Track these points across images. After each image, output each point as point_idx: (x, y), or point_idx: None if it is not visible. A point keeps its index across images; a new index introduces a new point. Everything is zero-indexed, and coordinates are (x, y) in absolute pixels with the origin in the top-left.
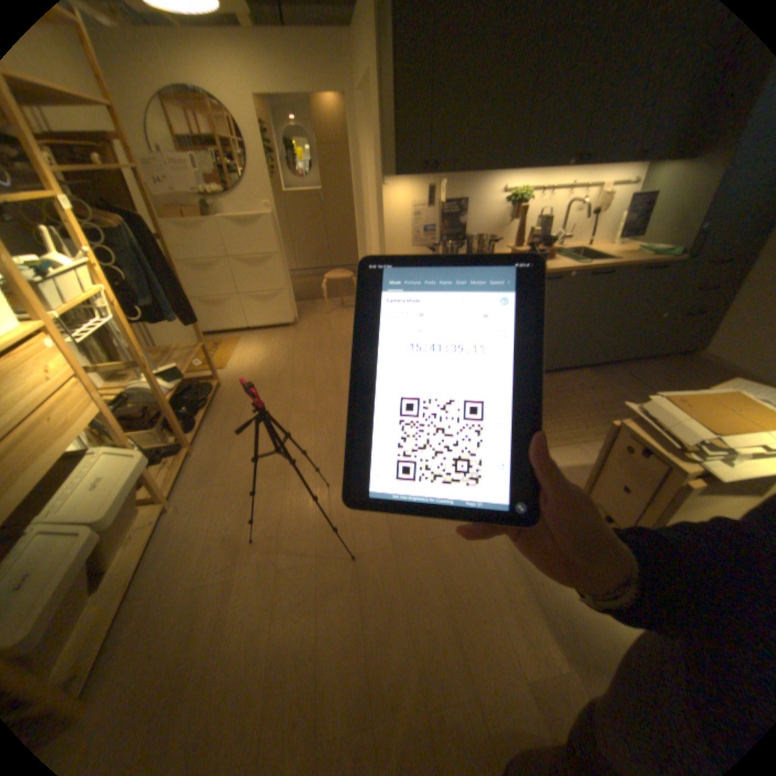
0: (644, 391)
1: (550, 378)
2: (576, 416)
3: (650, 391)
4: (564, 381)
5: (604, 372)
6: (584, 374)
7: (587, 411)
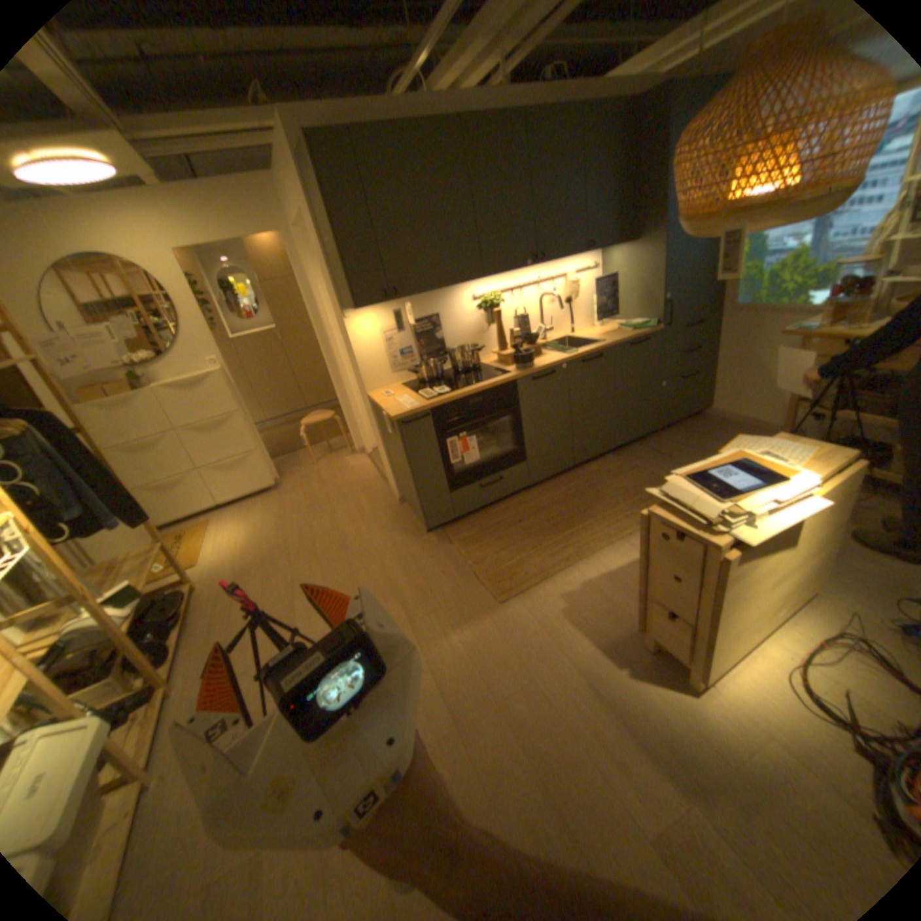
0: (670, 463)
1: (576, 474)
2: (613, 508)
3: (676, 462)
4: (591, 474)
5: (627, 453)
6: (608, 461)
7: (622, 500)
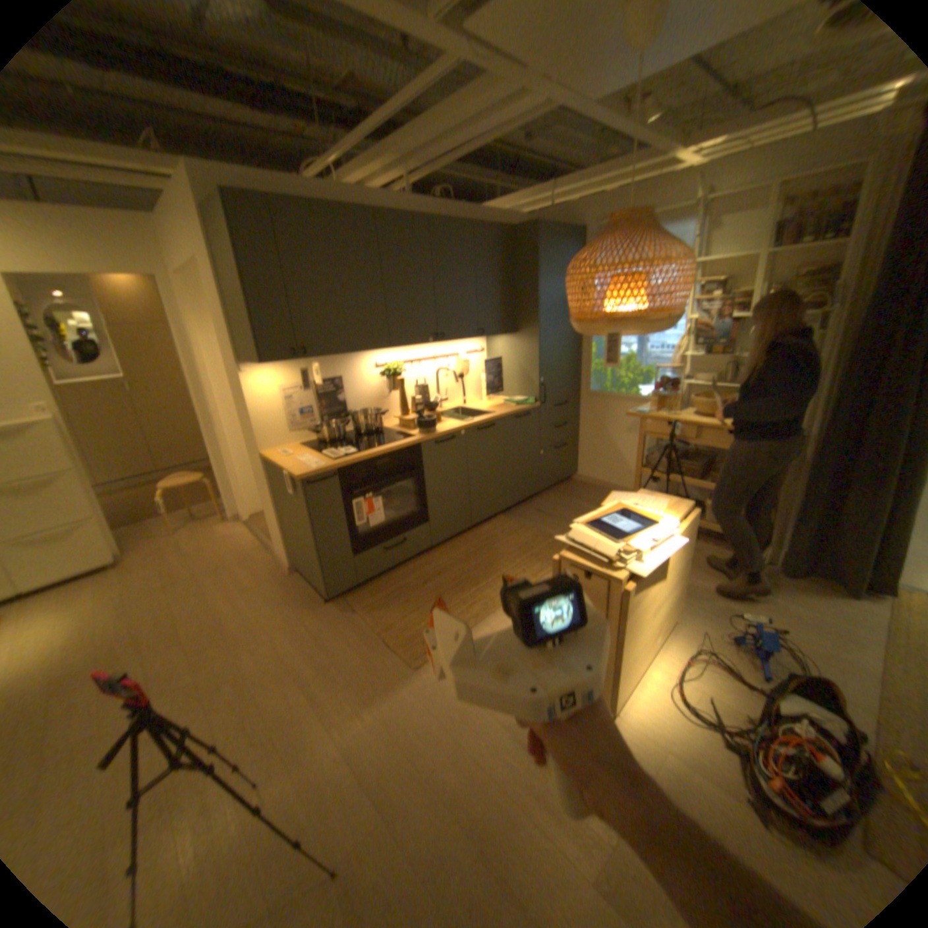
0: (551, 522)
1: (473, 535)
2: (510, 565)
3: (556, 520)
4: (487, 534)
5: (515, 514)
6: (500, 522)
7: (517, 557)
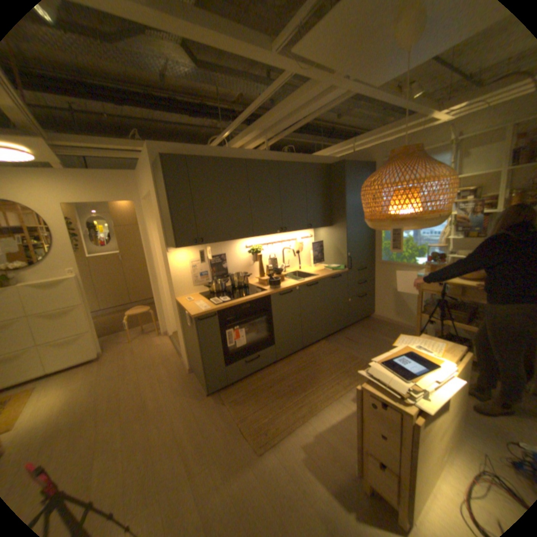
0: (358, 347)
1: (304, 353)
2: (329, 377)
3: (361, 346)
4: (313, 353)
5: (333, 339)
6: (322, 344)
7: (334, 371)
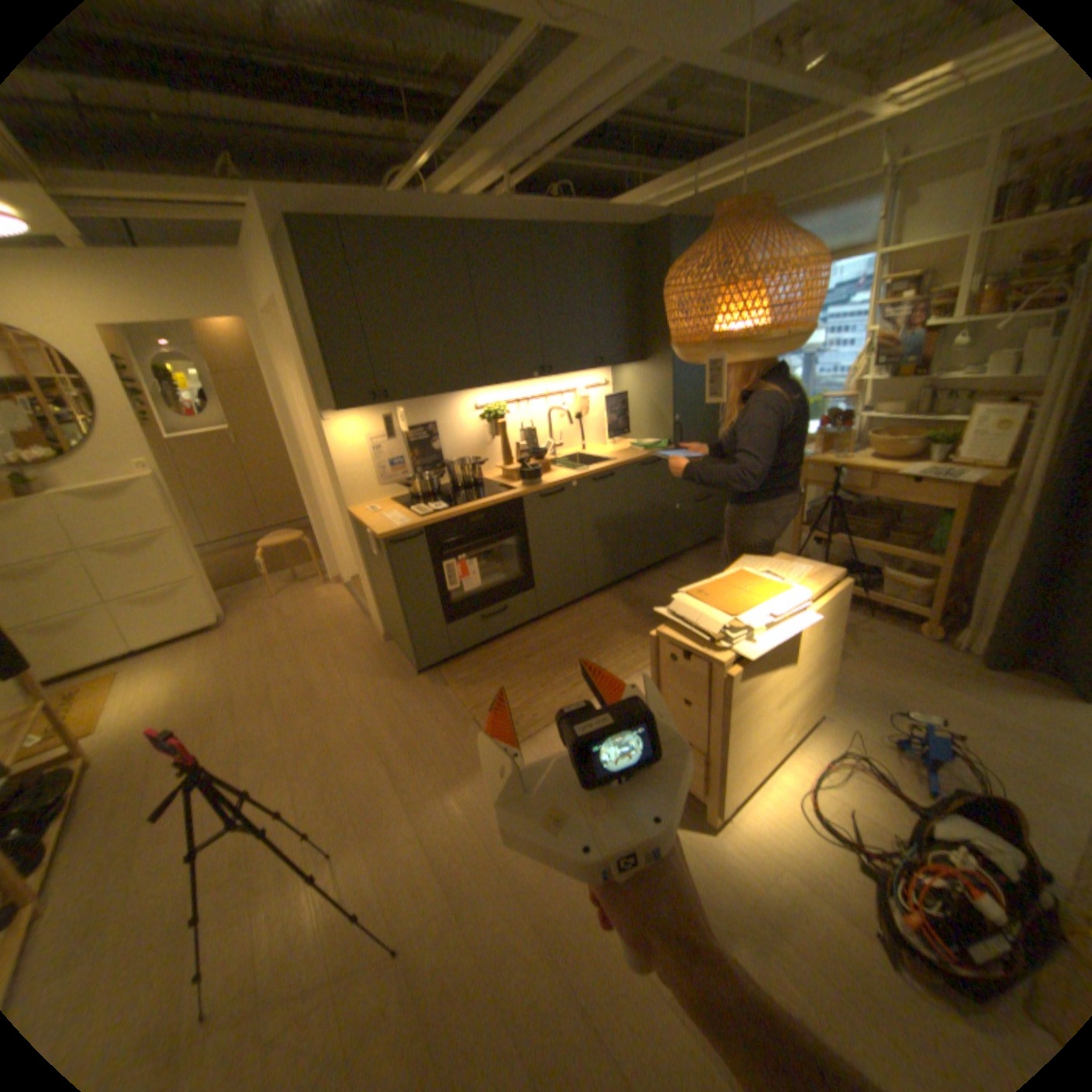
0: None
1: (590, 604)
2: (628, 639)
3: None
4: (606, 603)
5: (643, 580)
6: (623, 589)
7: (638, 630)
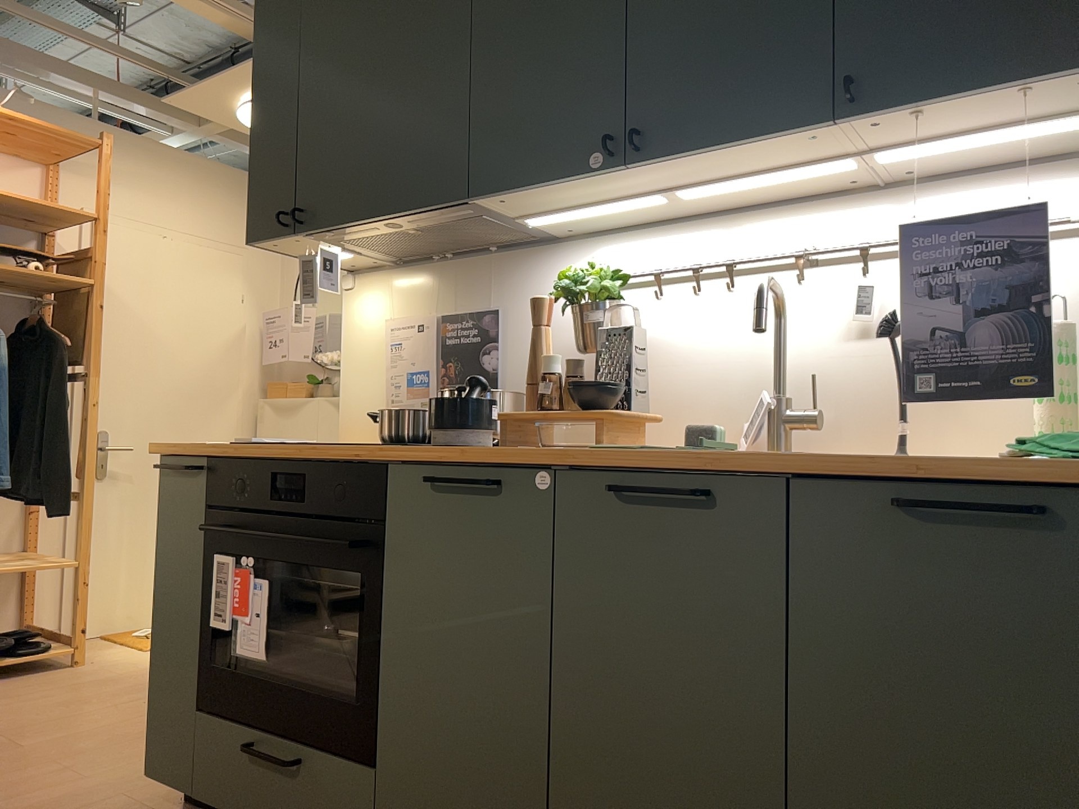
0: None
1: None
2: None
3: None
4: None
5: None
6: None
7: None
